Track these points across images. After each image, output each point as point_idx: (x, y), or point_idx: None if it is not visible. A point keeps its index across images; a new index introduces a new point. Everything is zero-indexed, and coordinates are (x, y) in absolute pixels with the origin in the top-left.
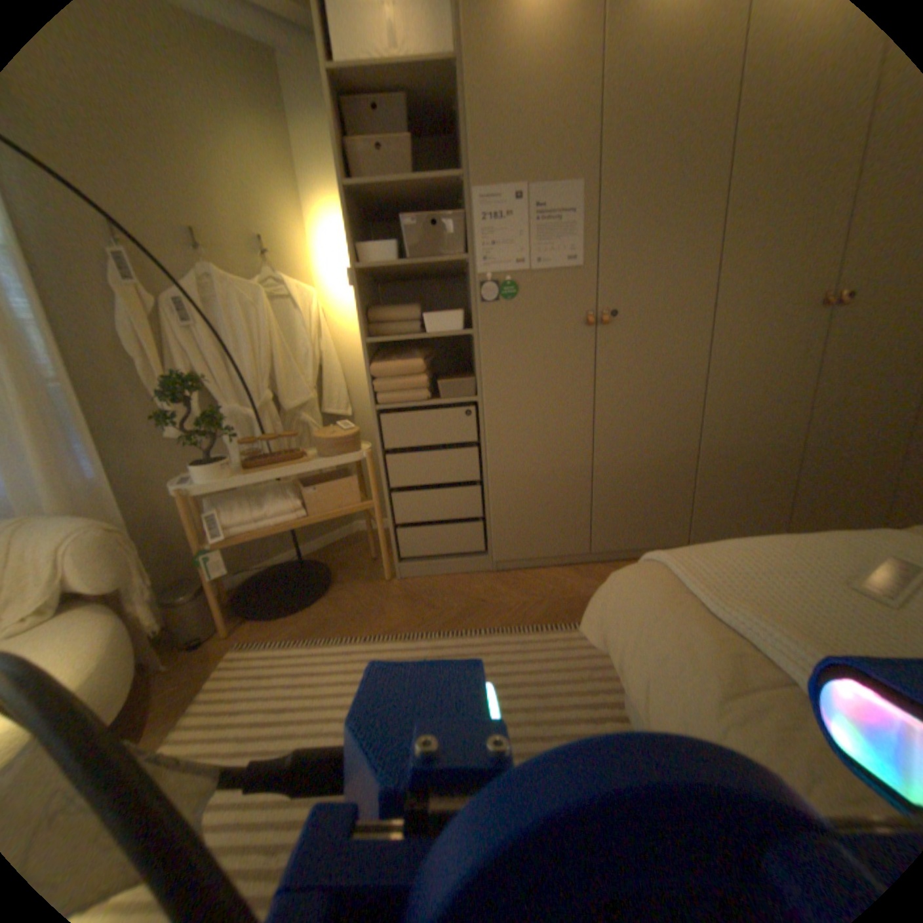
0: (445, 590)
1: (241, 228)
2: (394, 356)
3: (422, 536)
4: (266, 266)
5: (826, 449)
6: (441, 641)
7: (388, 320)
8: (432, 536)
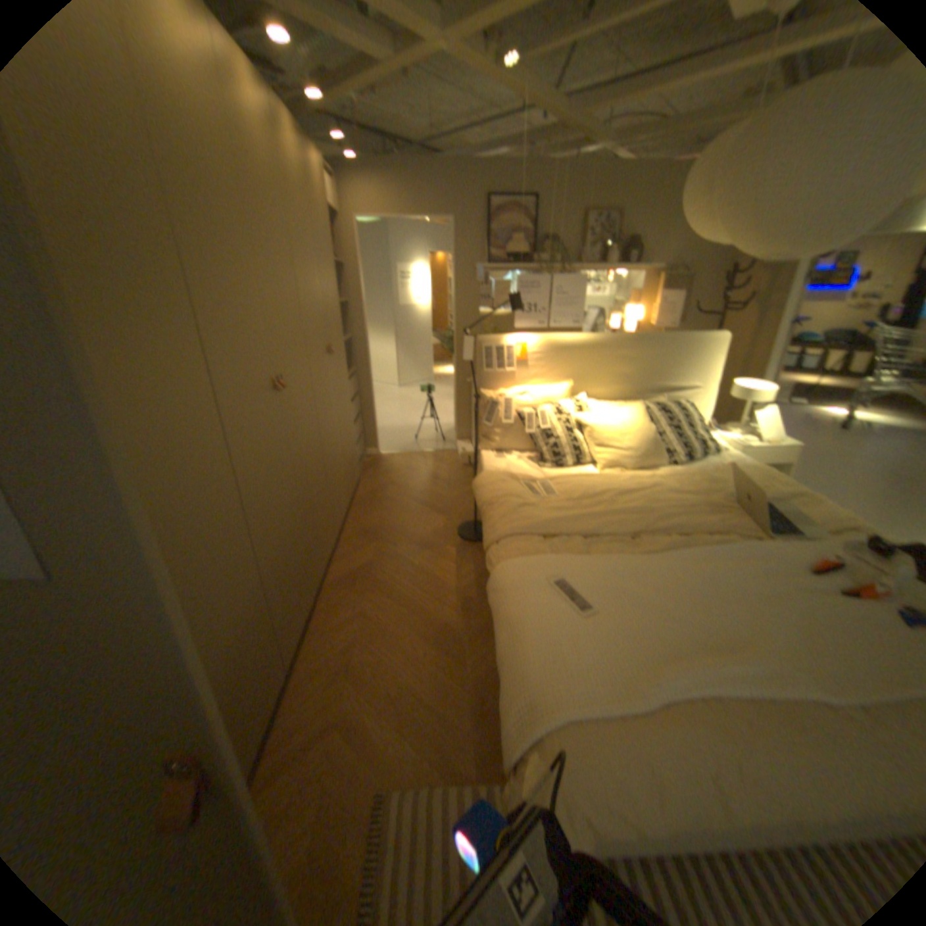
0: None
1: None
2: None
3: None
4: None
5: (307, 506)
6: None
7: None
8: None
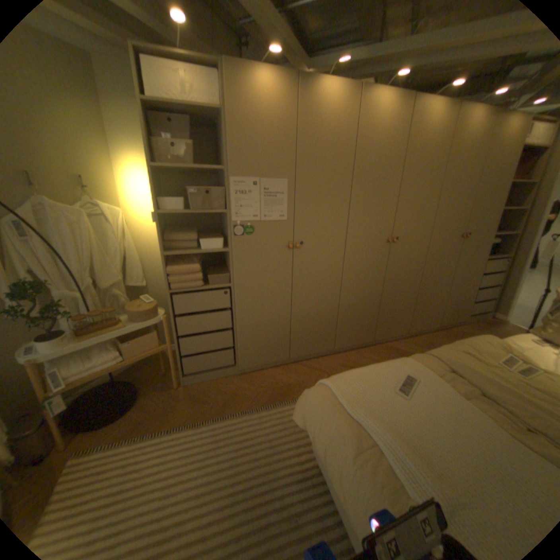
0: (213, 392)
1: (67, 172)
2: (181, 262)
3: (199, 362)
4: (87, 197)
5: (389, 303)
6: (216, 426)
7: (178, 241)
8: (205, 361)
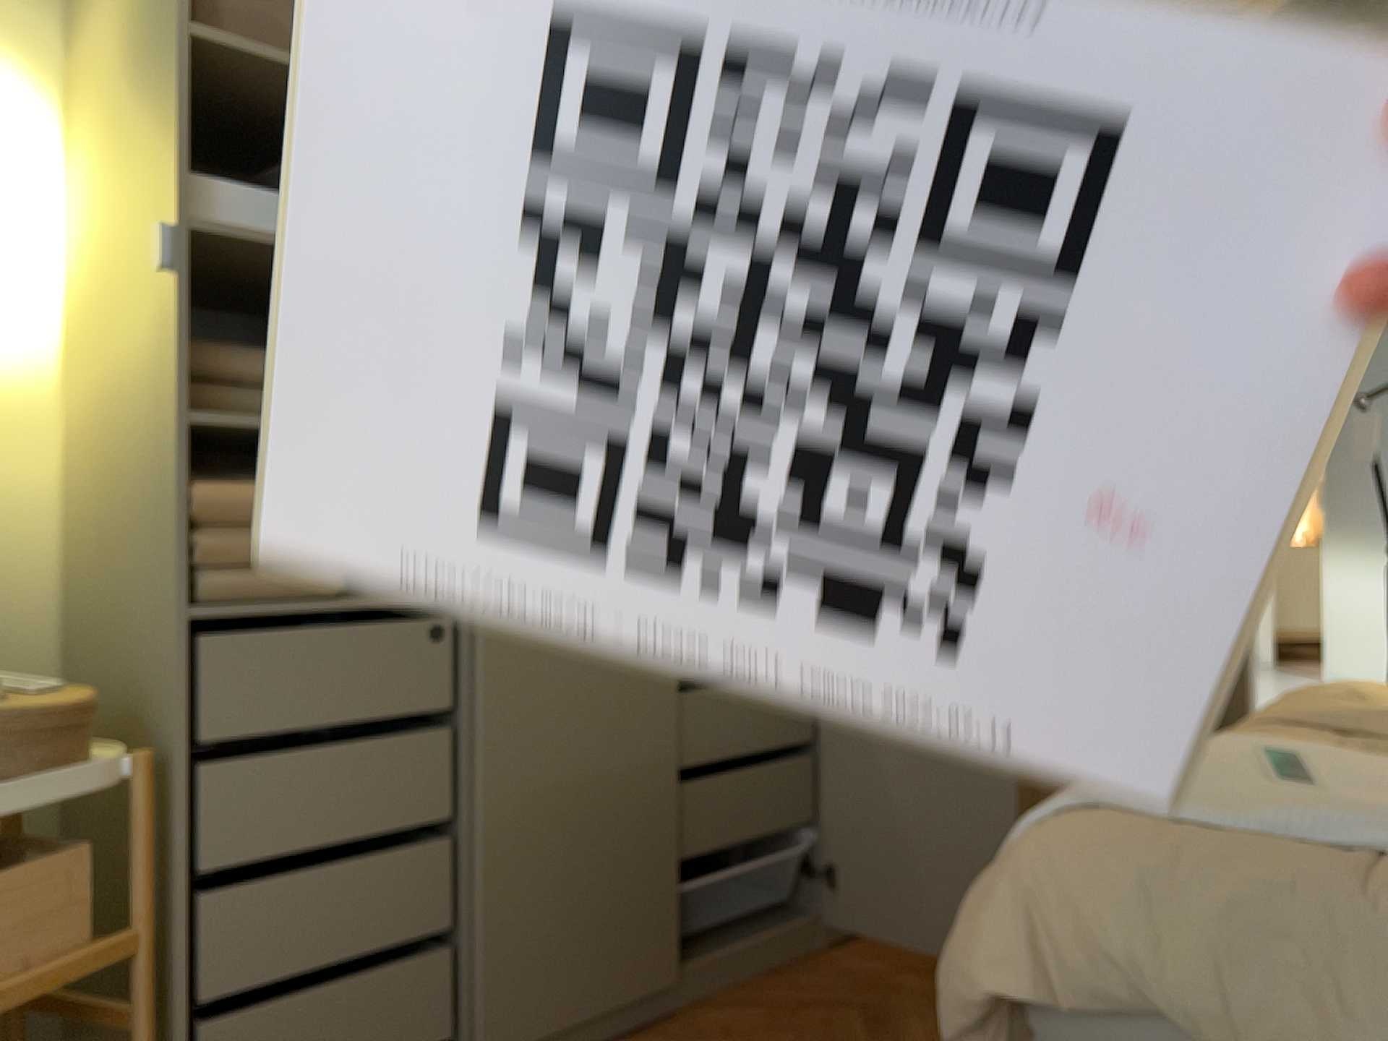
0: None
1: None
2: (235, 478)
3: (281, 1040)
4: None
5: None
6: None
7: (227, 381)
8: (312, 1030)
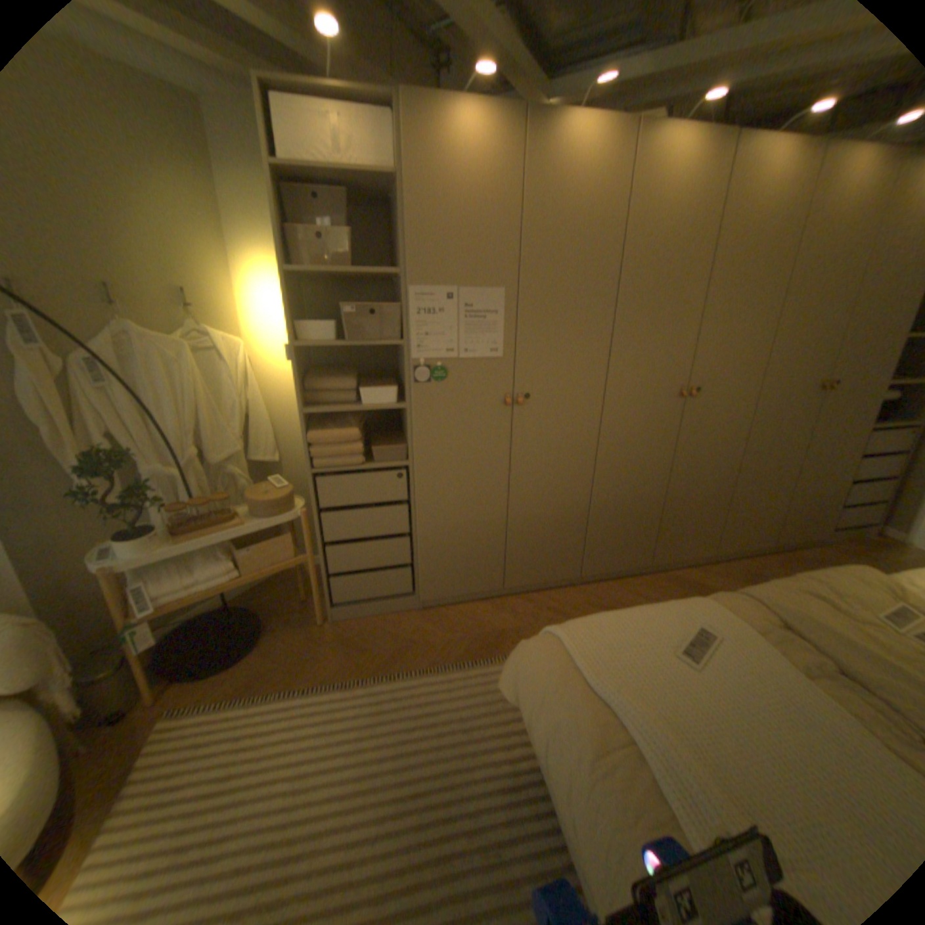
0: (378, 635)
1: (164, 283)
2: (331, 424)
3: (356, 585)
4: (191, 322)
5: (681, 502)
6: (378, 689)
7: (326, 391)
8: (366, 584)
